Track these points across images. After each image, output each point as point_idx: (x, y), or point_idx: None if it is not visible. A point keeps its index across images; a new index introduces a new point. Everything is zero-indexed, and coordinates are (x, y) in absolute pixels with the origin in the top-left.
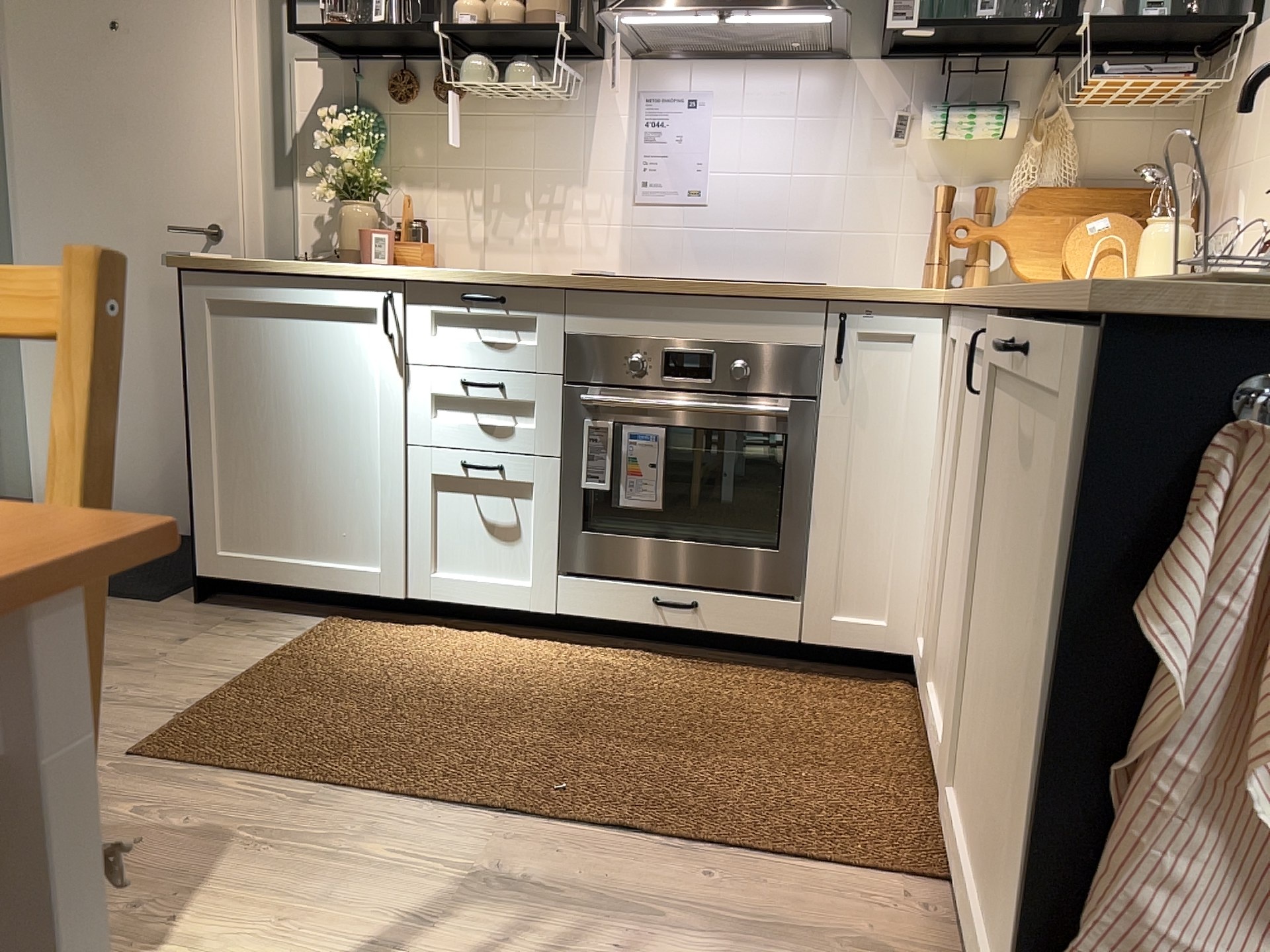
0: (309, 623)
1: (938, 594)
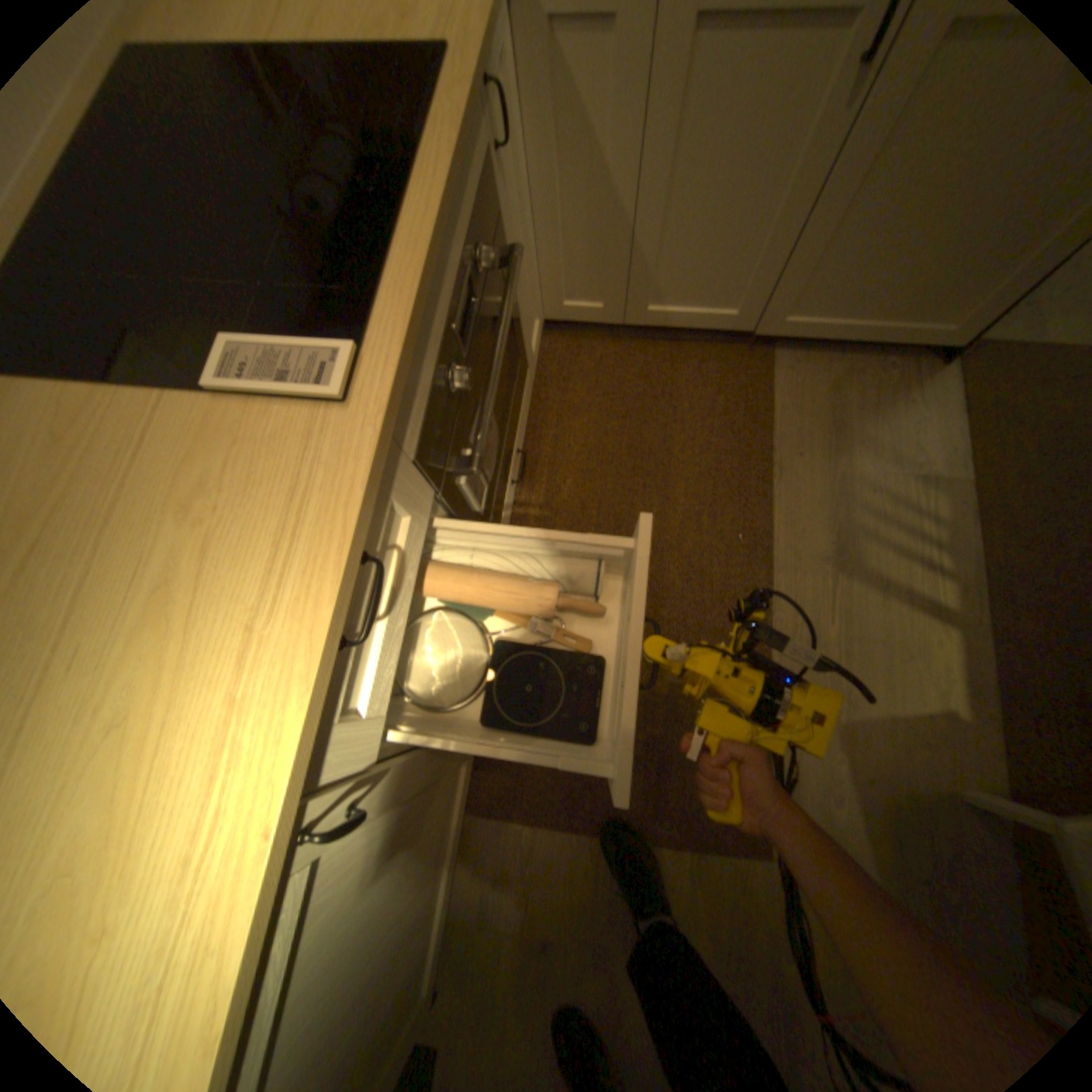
0: (483, 829)
1: (637, 258)
